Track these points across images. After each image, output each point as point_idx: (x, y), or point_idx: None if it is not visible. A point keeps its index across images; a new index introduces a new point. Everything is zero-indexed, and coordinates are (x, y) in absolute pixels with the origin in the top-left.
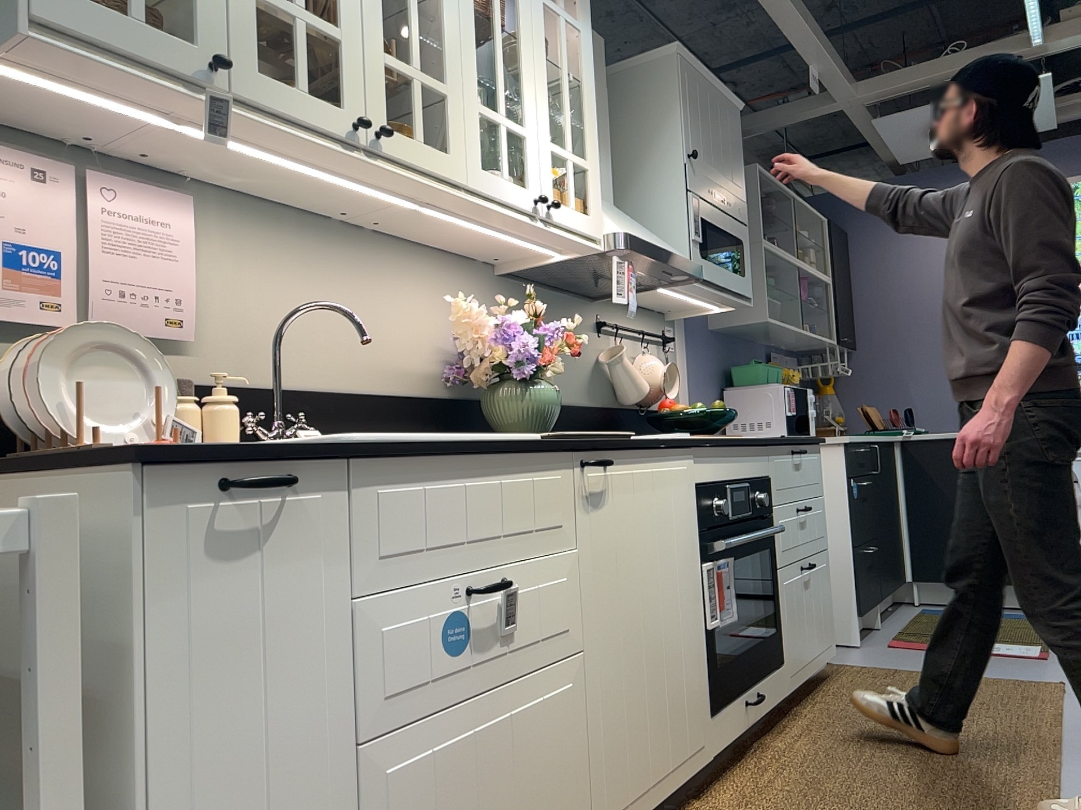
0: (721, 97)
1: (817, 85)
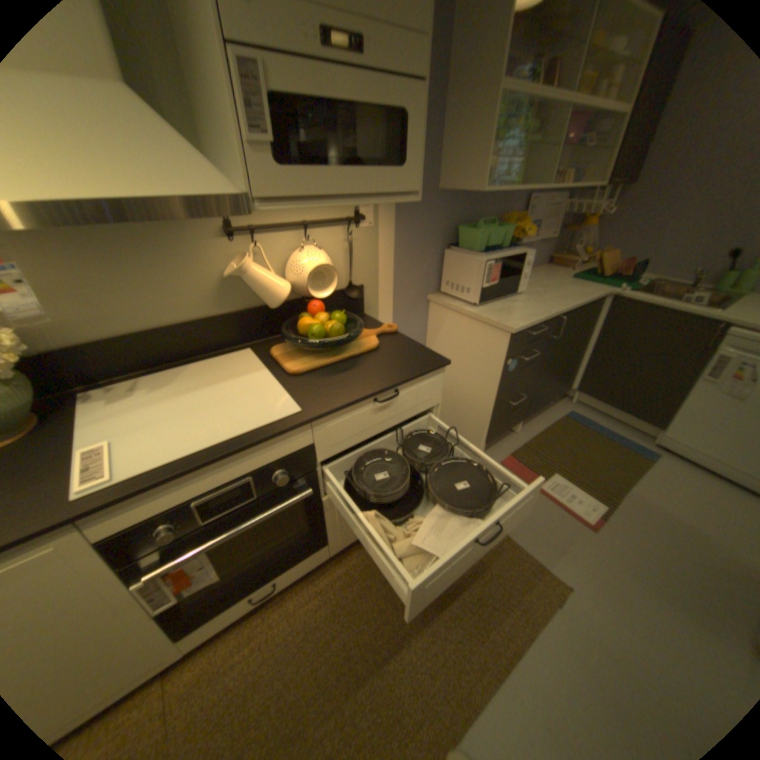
0: None
1: None
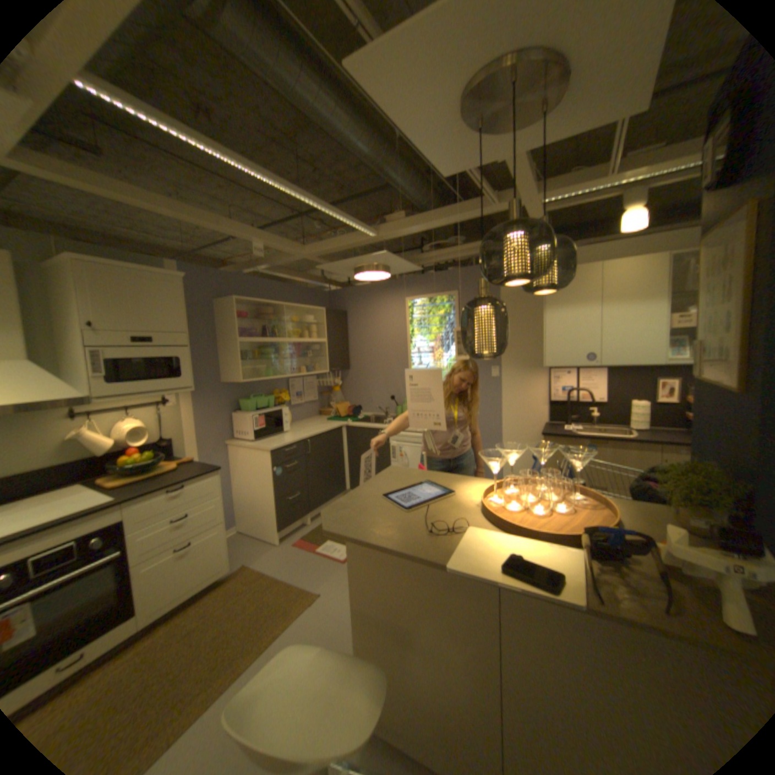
0: (147, 275)
1: (261, 252)
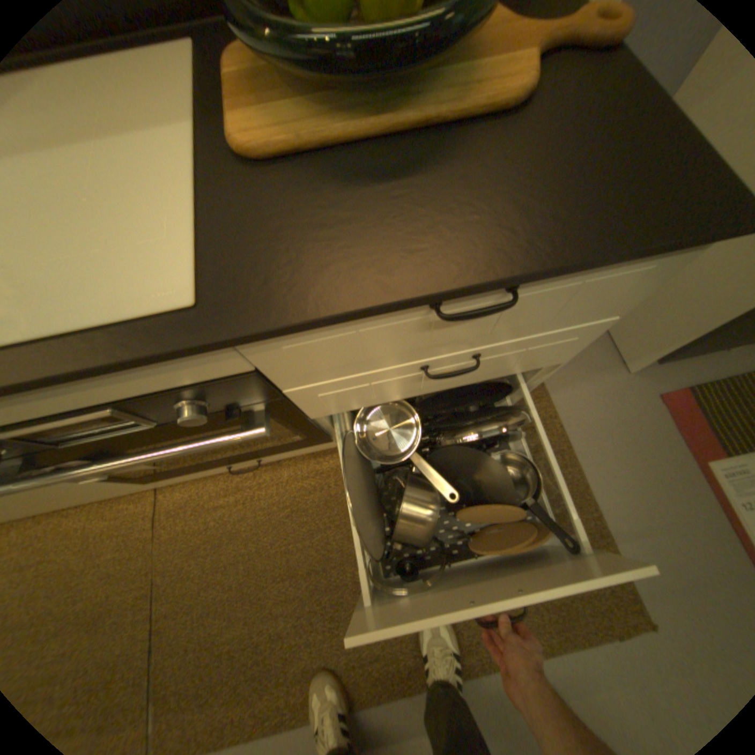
0: None
1: None
